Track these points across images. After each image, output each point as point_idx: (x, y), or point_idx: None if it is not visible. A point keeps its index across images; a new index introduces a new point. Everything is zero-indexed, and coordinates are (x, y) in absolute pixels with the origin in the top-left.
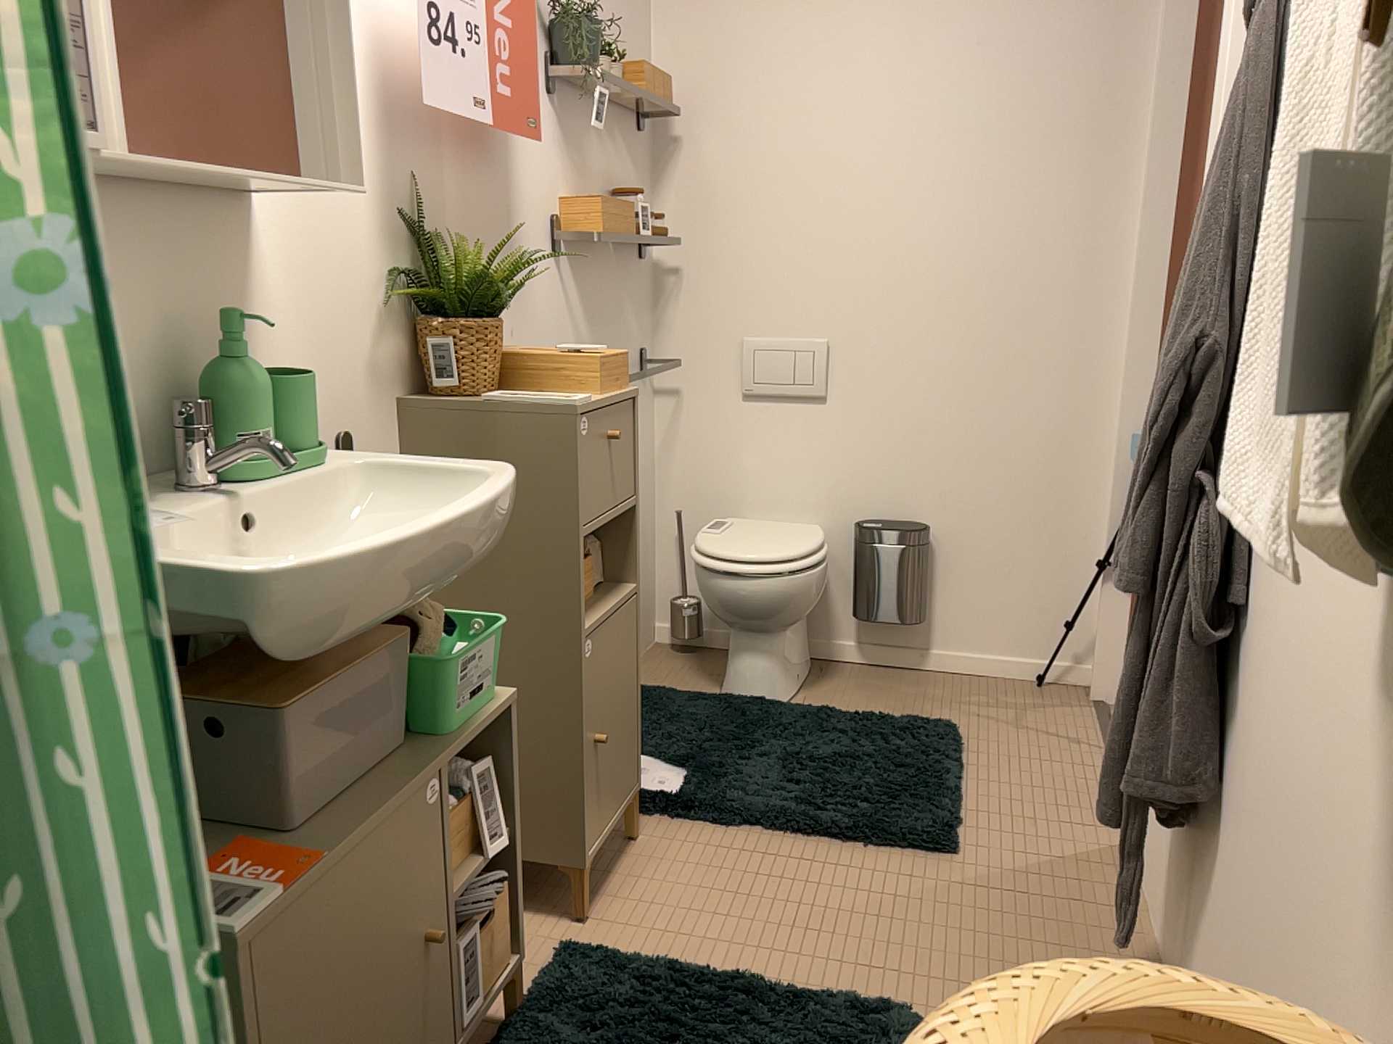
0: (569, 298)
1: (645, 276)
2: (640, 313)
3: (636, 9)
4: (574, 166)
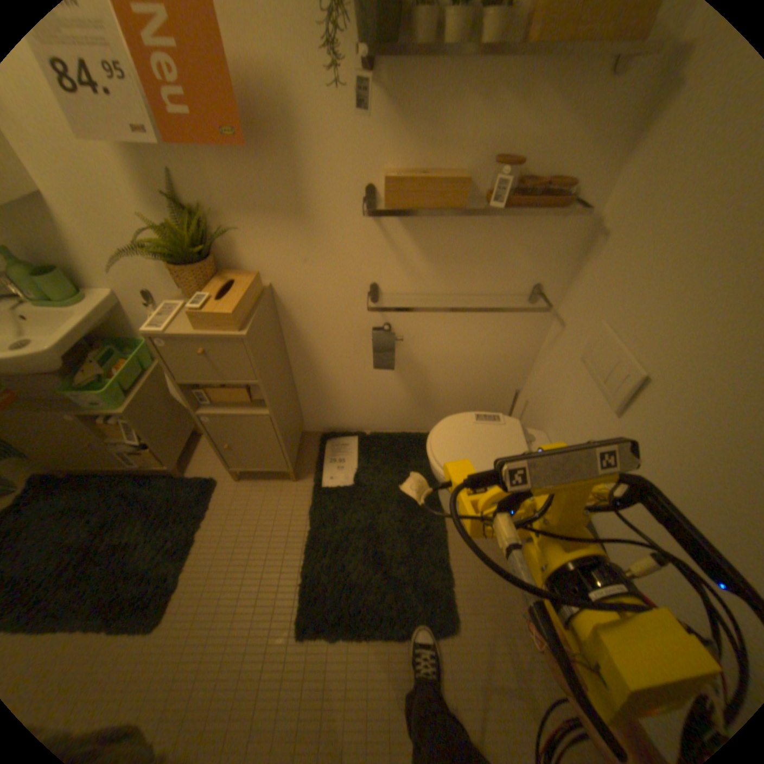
0: (393, 242)
1: (570, 228)
2: (543, 257)
3: None
4: (414, 134)
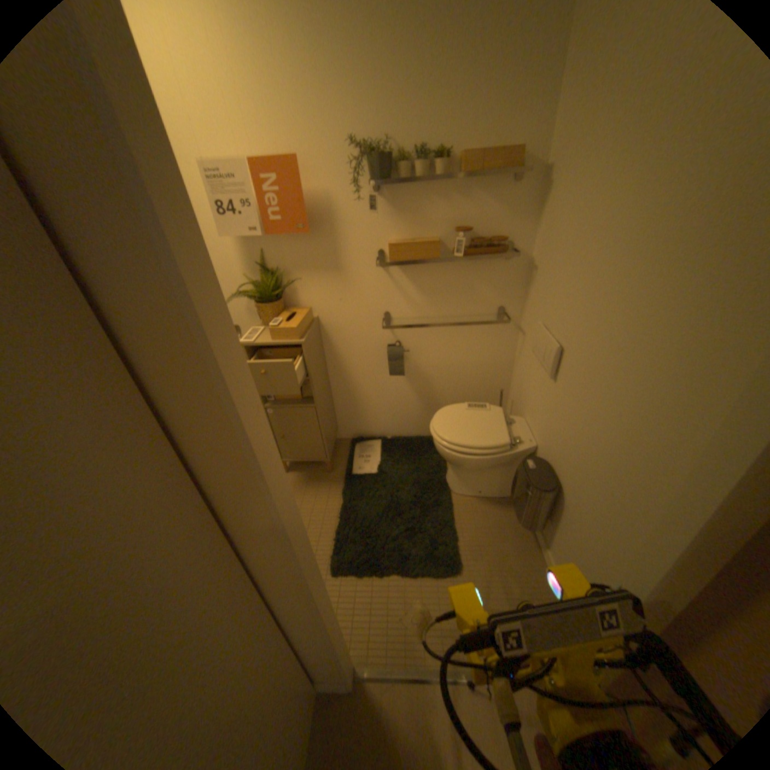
0: (397, 284)
1: (513, 268)
2: (500, 288)
3: (526, 85)
4: (405, 221)
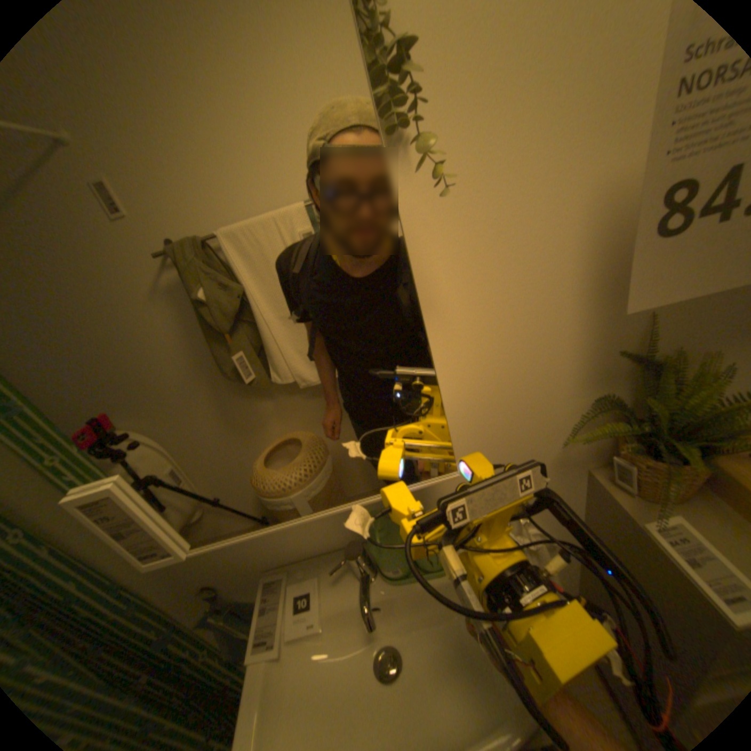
0: None
1: None
2: None
3: None
4: None
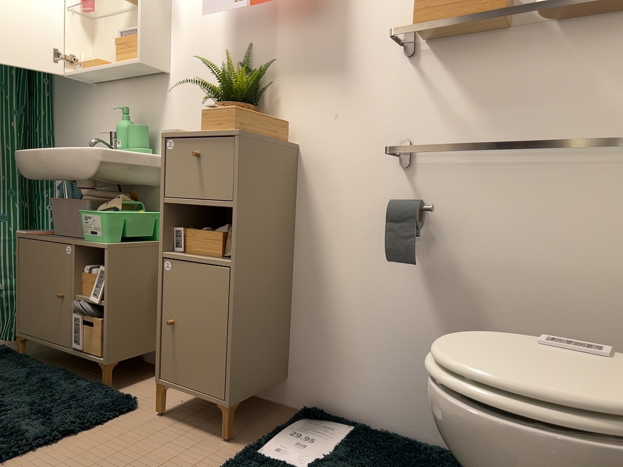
0: (429, 87)
1: None
2: None
3: None
4: None
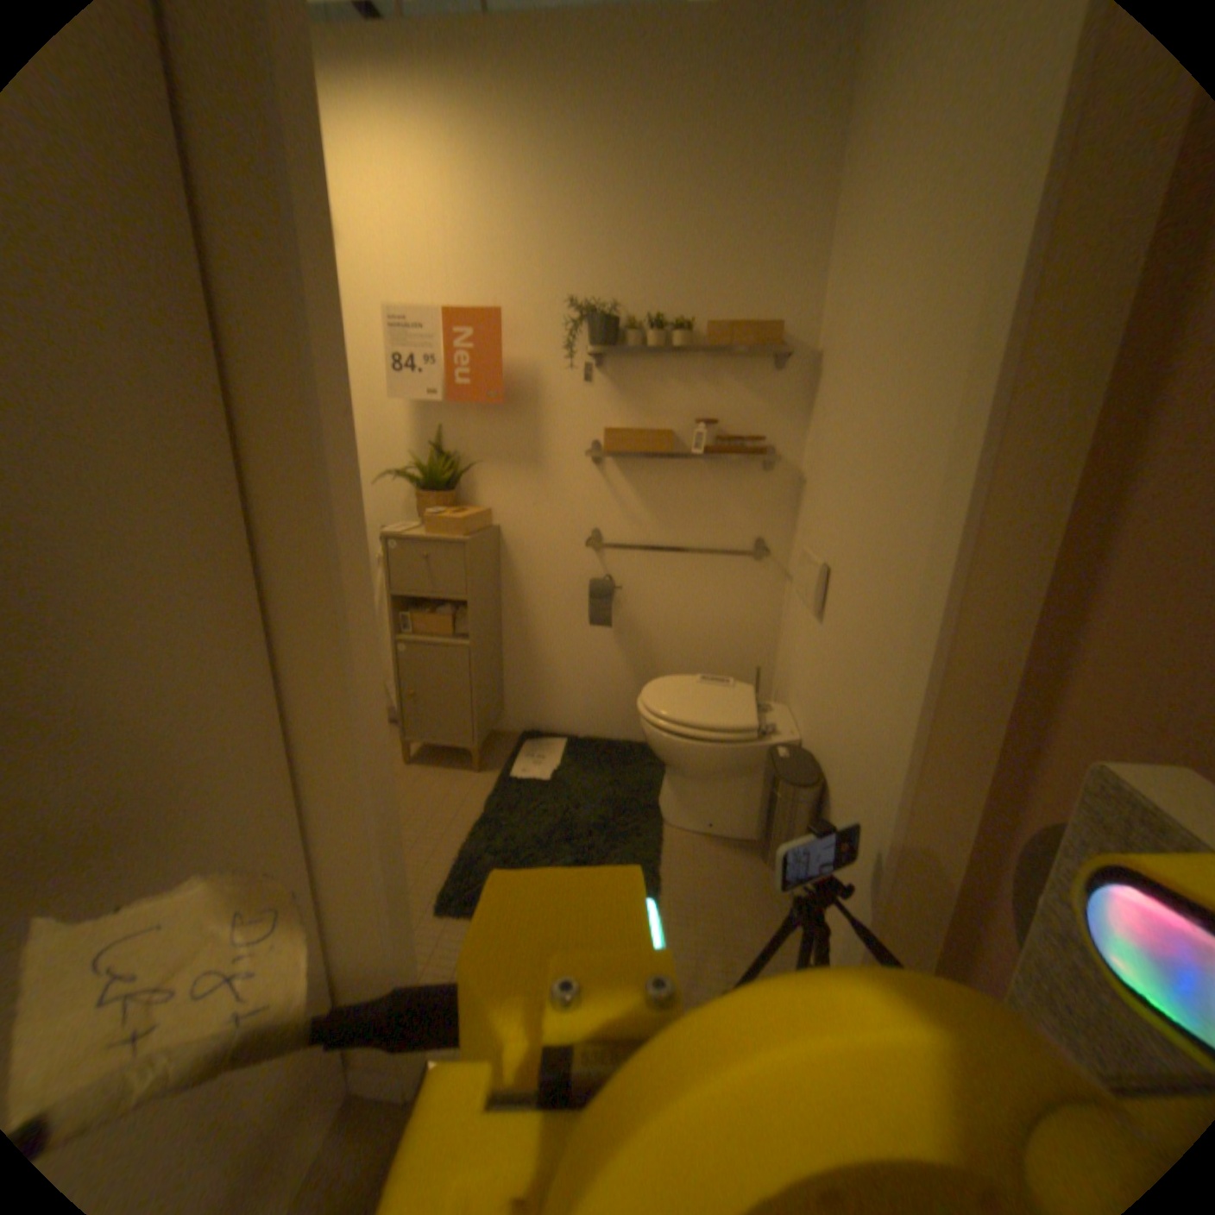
0: (616, 487)
1: (779, 480)
2: (760, 507)
3: (789, 256)
4: (632, 402)
